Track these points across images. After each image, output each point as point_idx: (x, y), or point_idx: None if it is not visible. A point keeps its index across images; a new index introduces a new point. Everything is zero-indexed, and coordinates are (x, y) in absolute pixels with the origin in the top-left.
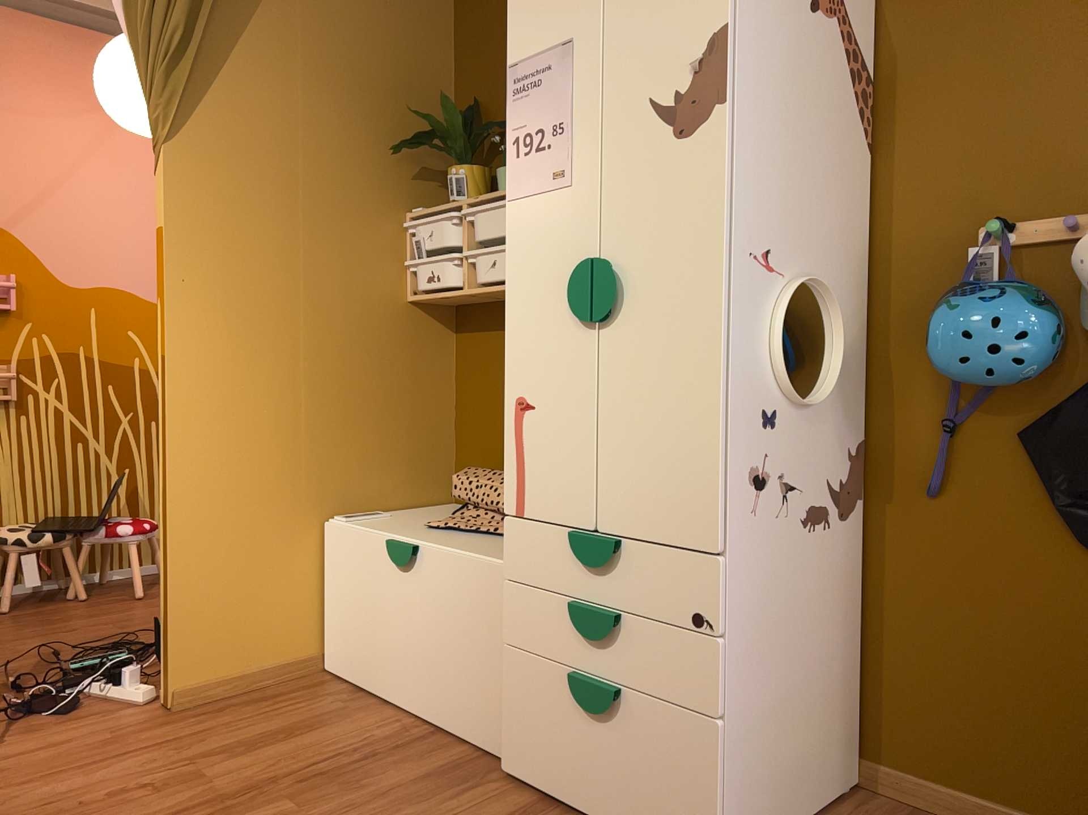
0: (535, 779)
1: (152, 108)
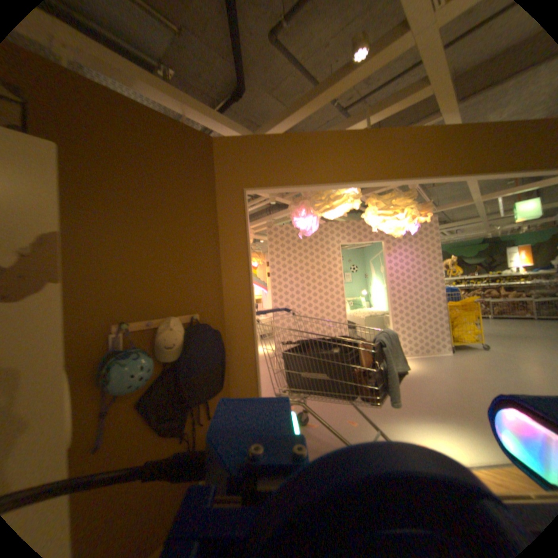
0: None
1: None
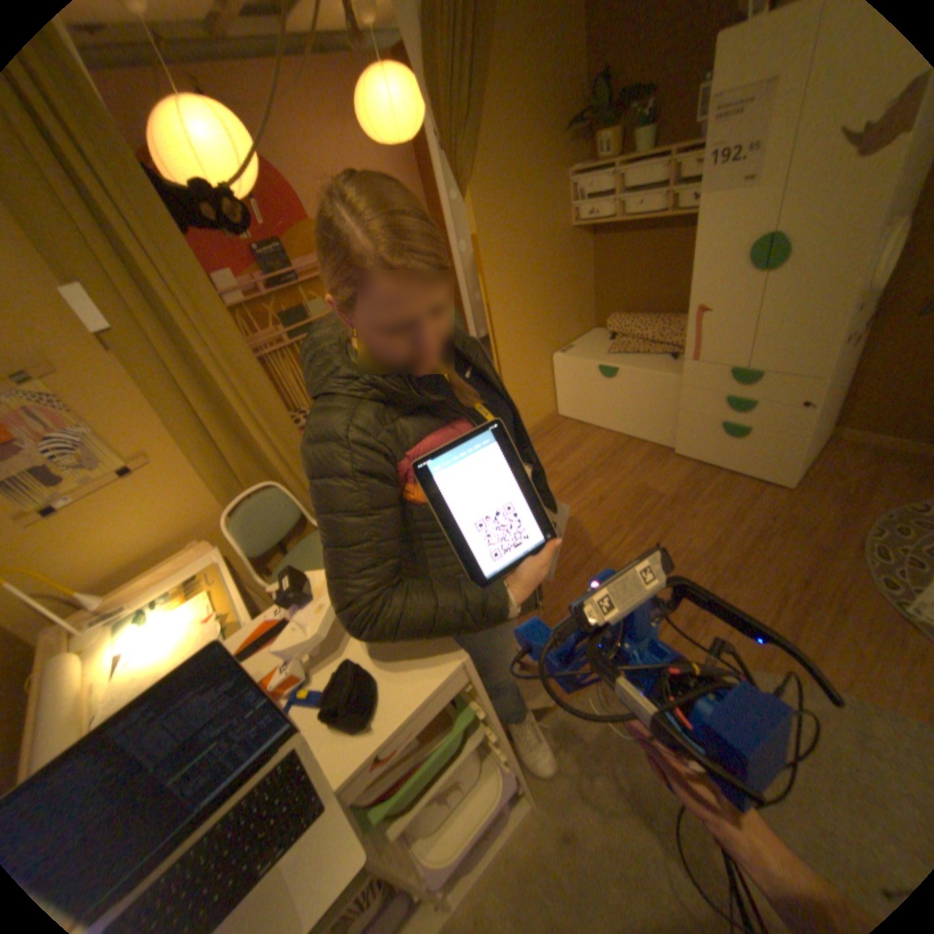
0: (694, 455)
1: (454, 162)
